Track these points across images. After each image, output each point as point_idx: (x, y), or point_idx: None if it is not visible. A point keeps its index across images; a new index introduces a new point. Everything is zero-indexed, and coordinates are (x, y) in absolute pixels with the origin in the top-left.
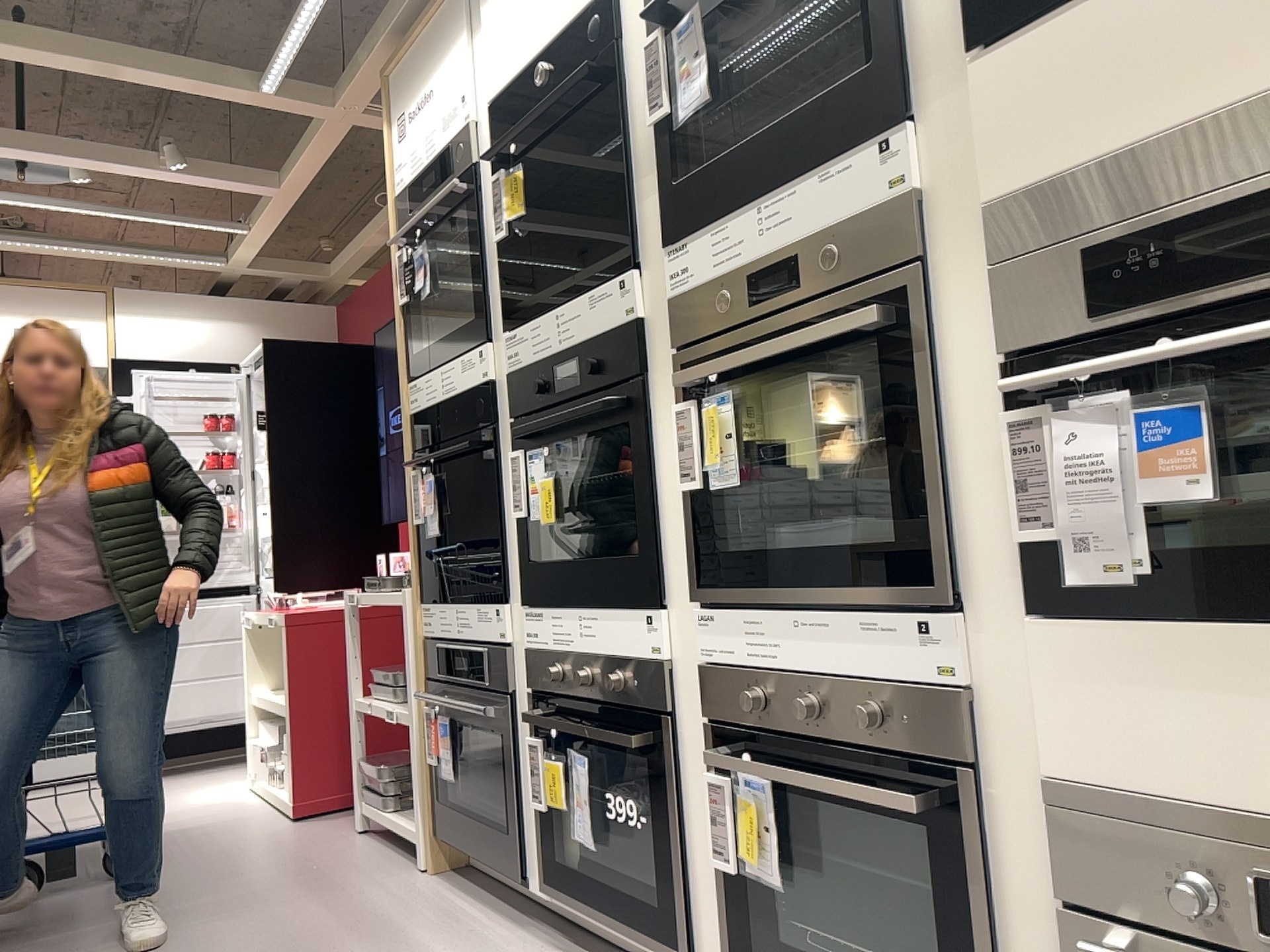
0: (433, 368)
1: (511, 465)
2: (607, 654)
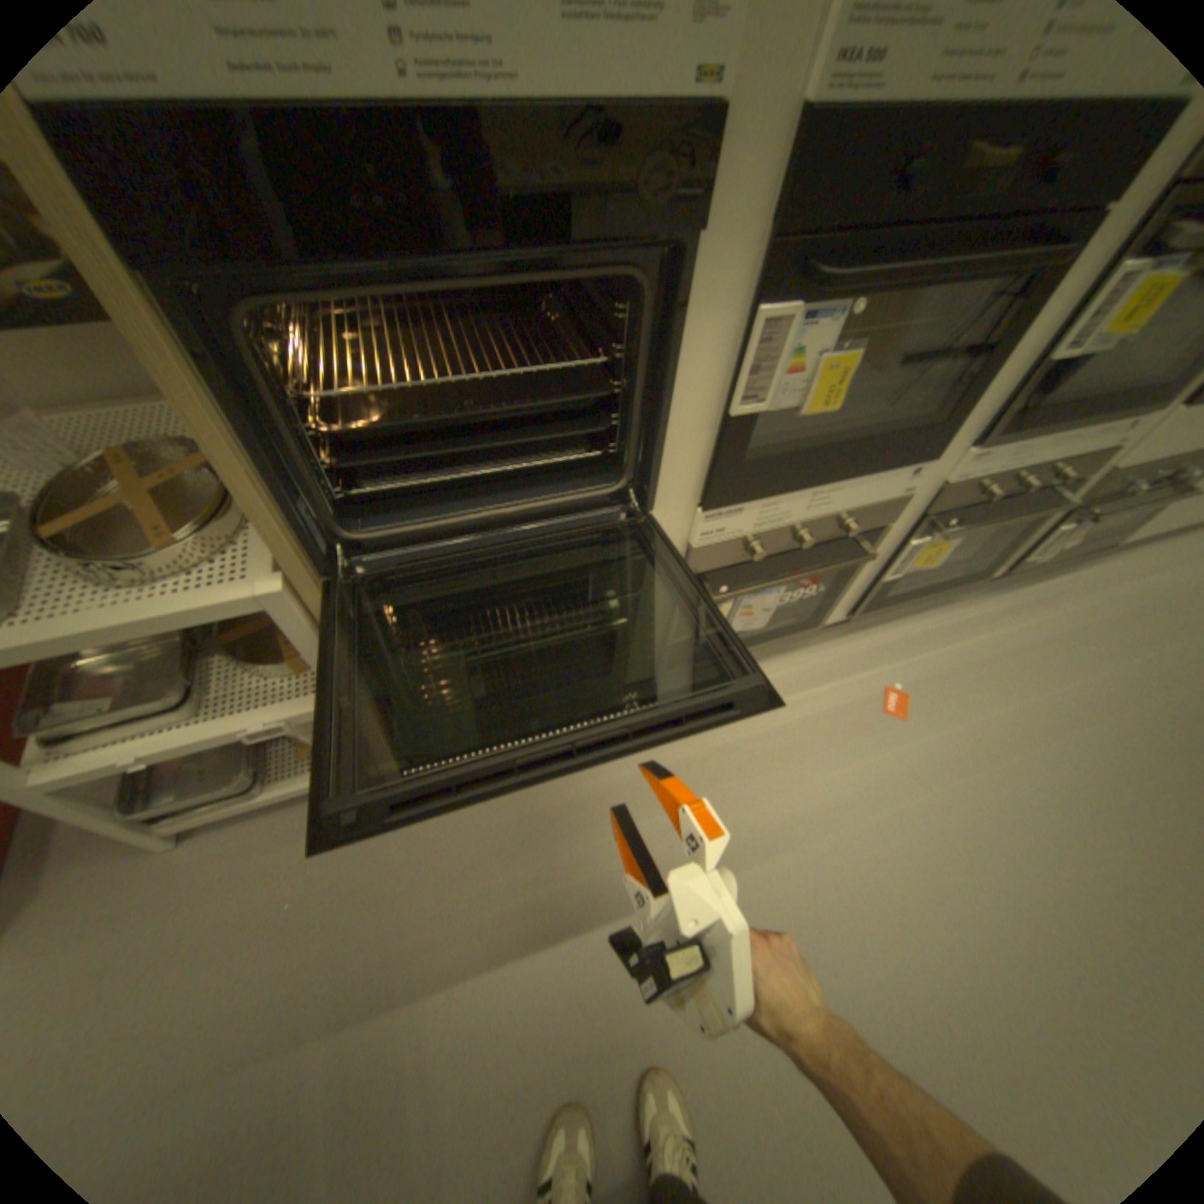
0: None
1: (764, 328)
2: (841, 508)
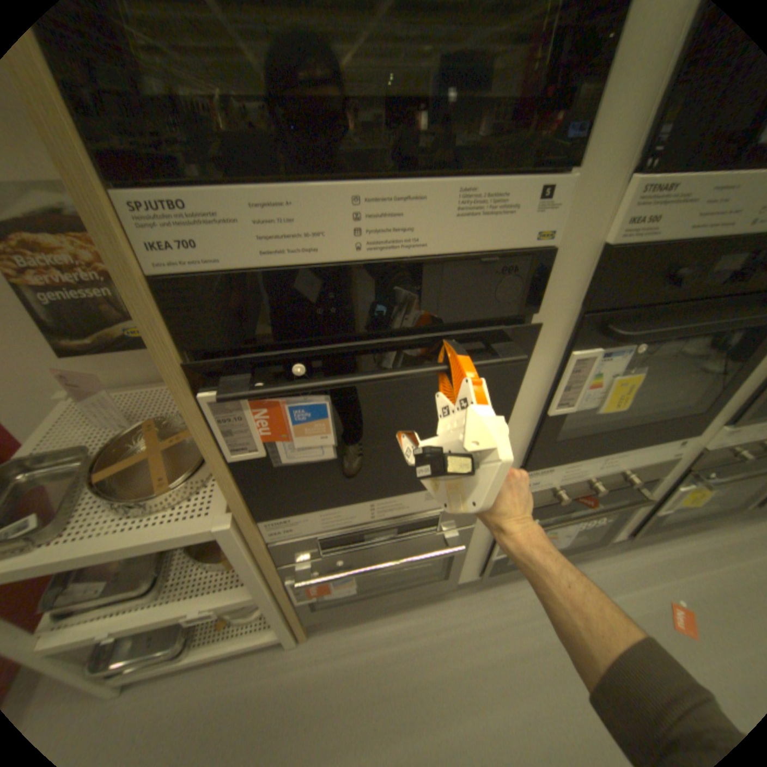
0: (306, 169)
1: (576, 364)
2: (627, 468)
